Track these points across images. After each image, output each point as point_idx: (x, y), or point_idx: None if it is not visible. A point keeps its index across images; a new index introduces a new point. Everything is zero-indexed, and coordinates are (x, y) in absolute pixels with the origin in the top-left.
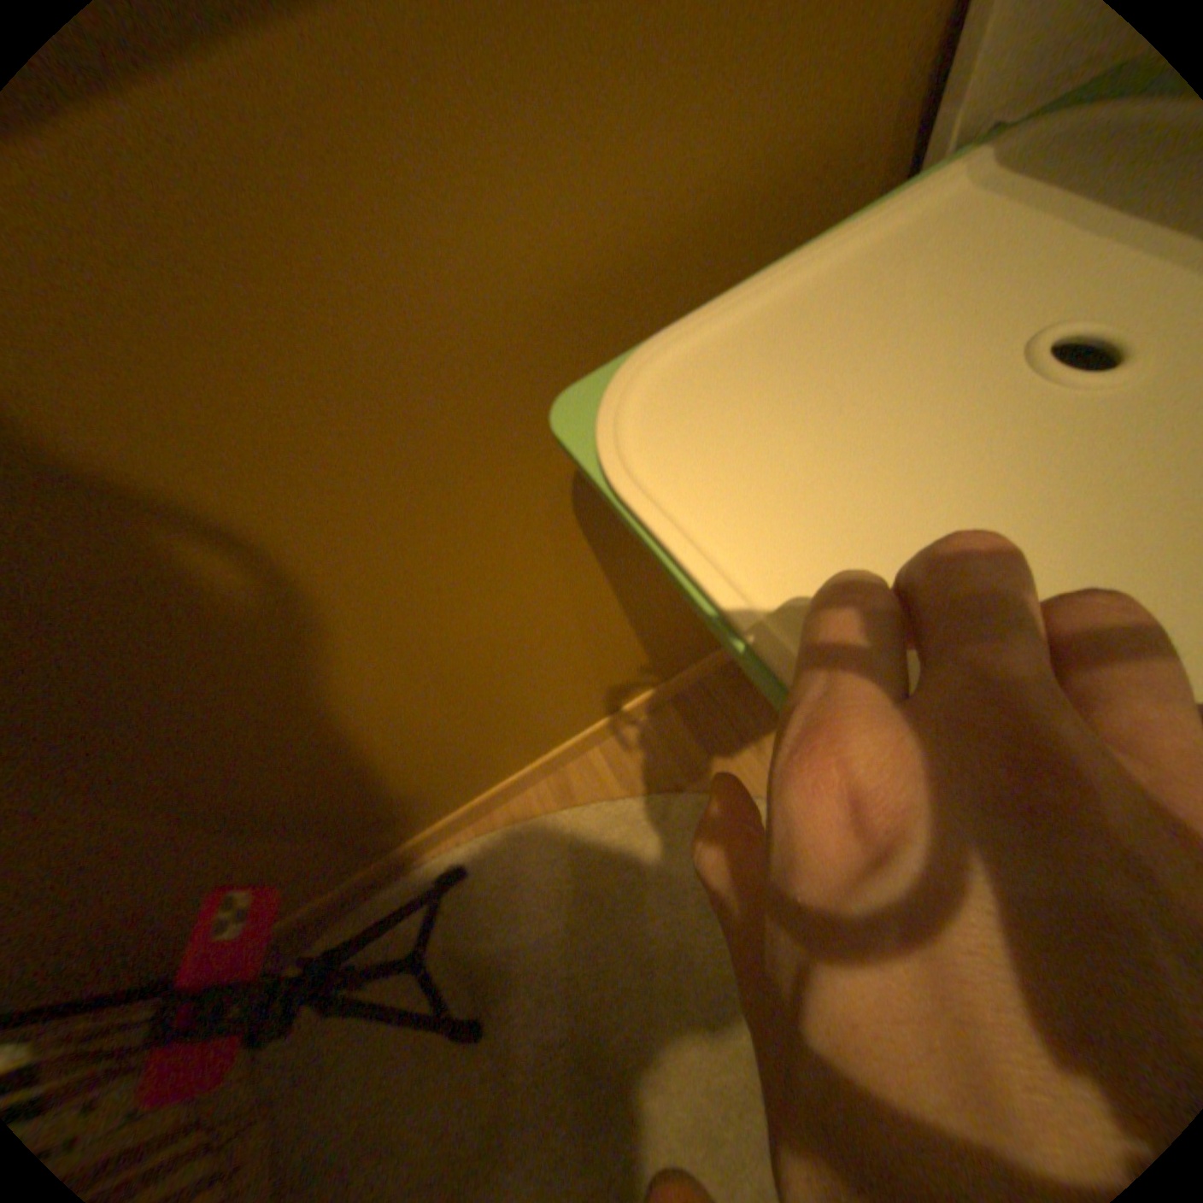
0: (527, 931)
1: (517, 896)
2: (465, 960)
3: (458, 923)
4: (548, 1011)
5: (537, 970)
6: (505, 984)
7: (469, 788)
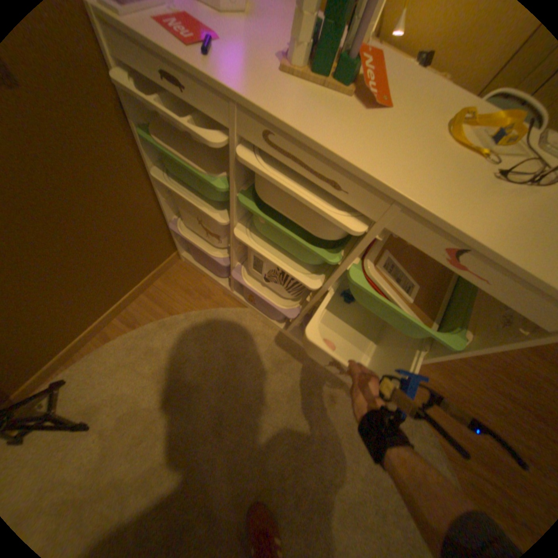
0: (102, 387)
1: (95, 377)
2: (76, 408)
3: (69, 398)
4: (118, 406)
5: (110, 396)
6: (97, 407)
7: (58, 345)
